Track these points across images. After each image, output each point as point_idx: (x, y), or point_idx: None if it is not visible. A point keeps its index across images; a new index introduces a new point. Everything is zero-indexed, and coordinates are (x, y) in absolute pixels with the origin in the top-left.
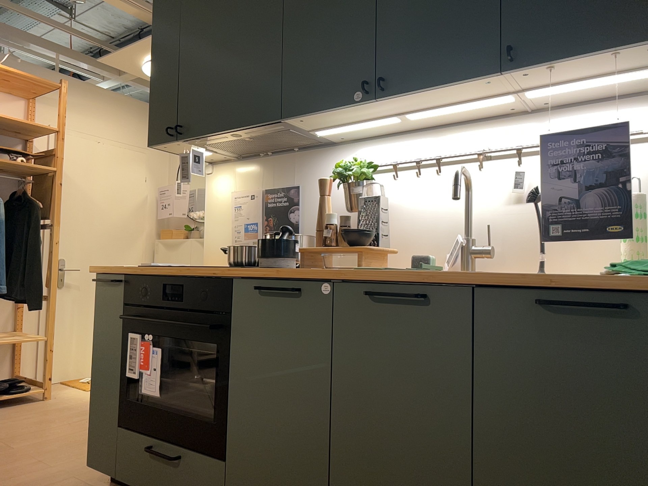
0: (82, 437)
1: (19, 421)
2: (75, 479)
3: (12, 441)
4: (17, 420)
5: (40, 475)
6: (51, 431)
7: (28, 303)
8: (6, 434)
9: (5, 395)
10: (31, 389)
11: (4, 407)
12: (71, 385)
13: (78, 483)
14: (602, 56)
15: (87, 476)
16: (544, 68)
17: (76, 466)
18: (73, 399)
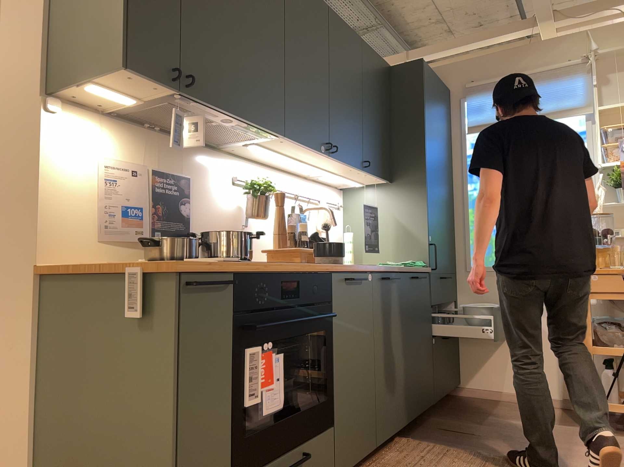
0: None
1: None
2: None
3: None
4: None
5: None
6: None
7: None
8: None
9: None
10: None
11: None
12: None
13: None
14: (376, 177)
15: None
16: (367, 173)
17: None
18: None
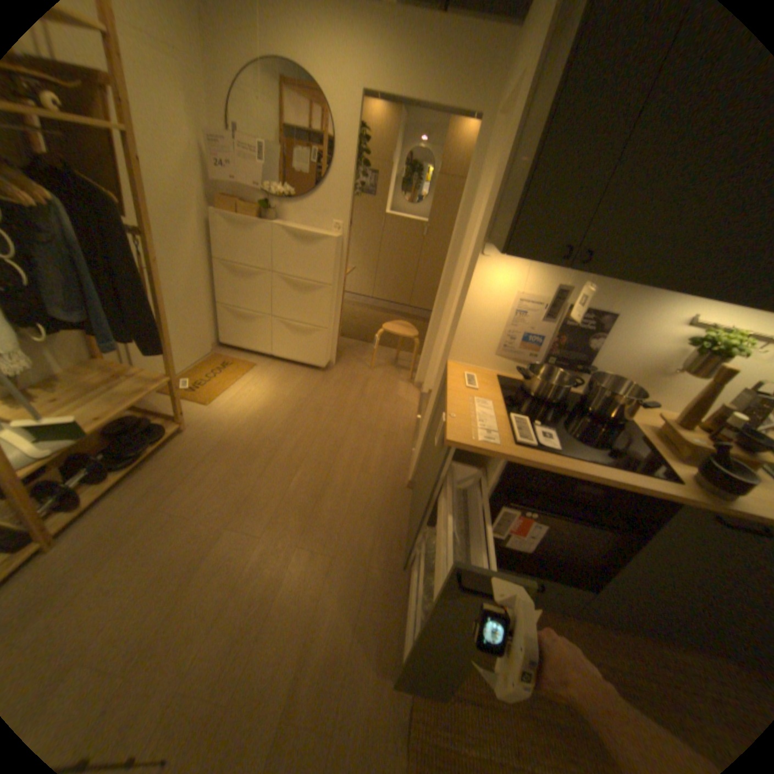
0: (300, 495)
1: (204, 484)
2: (373, 568)
3: (242, 524)
4: (197, 481)
5: (336, 573)
6: (260, 493)
7: (131, 342)
8: (219, 512)
9: (148, 448)
10: (163, 427)
11: (150, 457)
12: (178, 398)
13: (382, 573)
14: None
15: (377, 559)
16: None
17: (350, 547)
18: (210, 425)
